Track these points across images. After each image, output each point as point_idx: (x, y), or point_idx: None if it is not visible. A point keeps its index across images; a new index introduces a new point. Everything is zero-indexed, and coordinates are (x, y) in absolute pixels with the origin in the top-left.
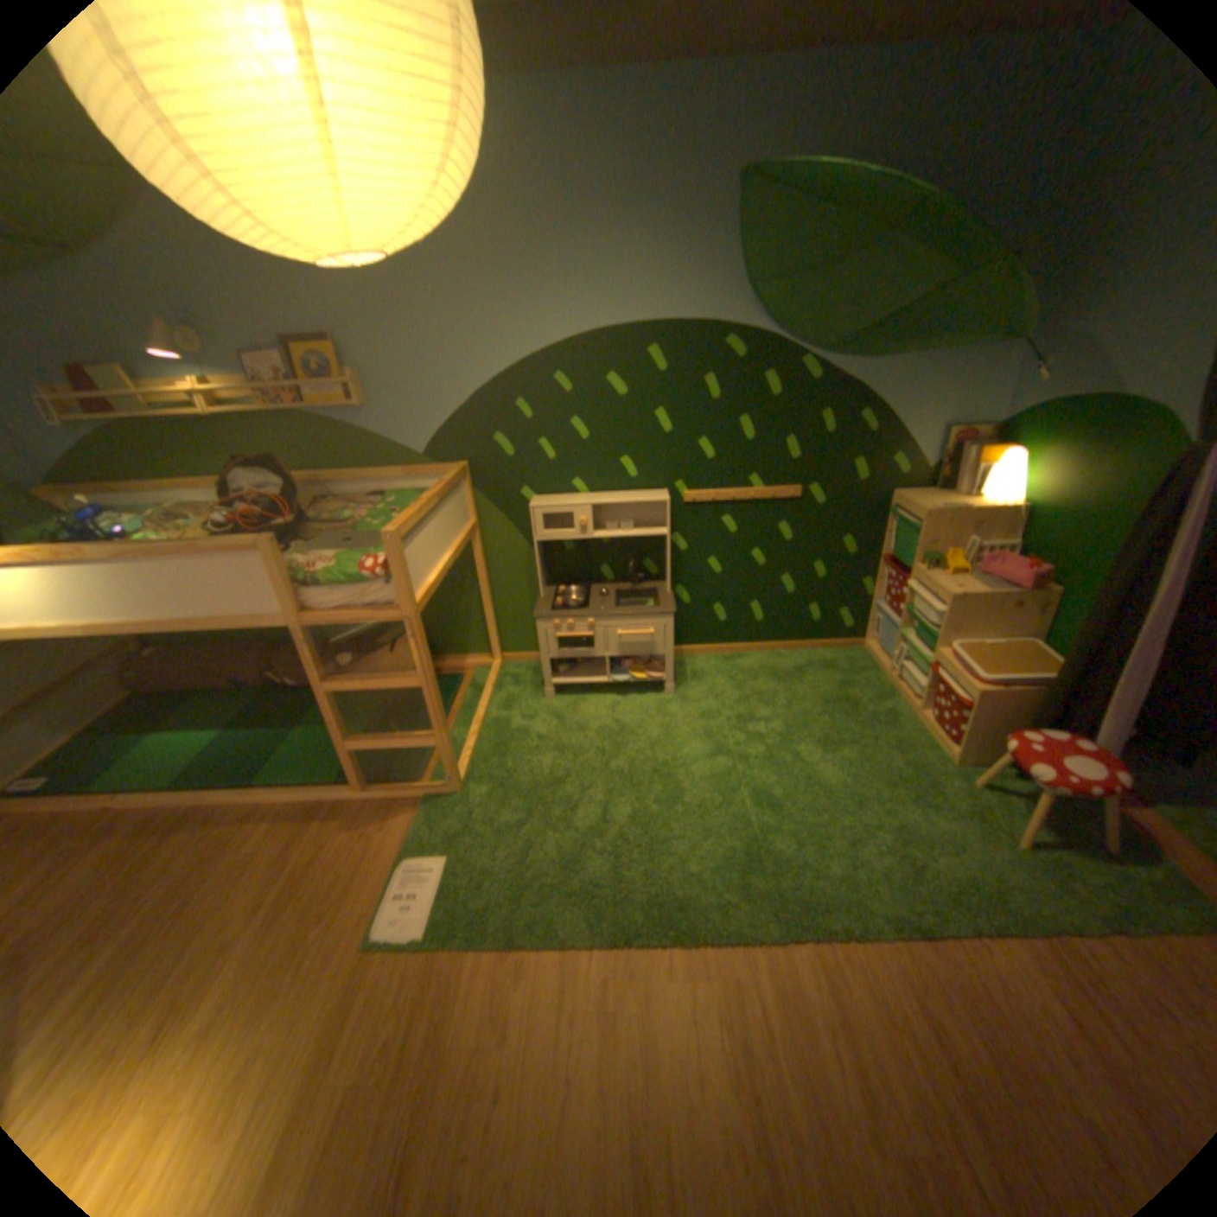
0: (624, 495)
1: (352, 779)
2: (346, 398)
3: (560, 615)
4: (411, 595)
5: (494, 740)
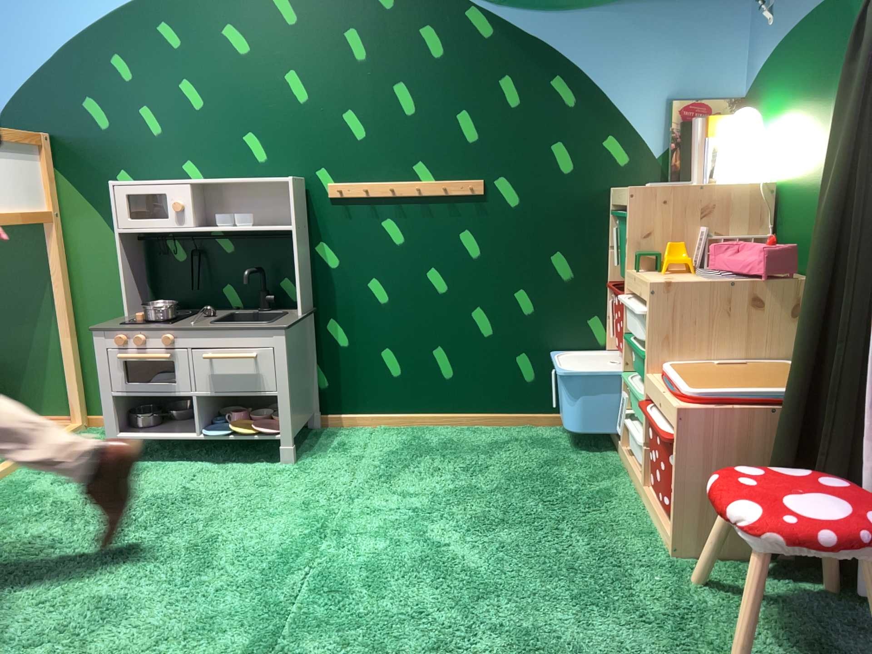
0: (246, 180)
1: None
2: None
3: (129, 326)
4: None
5: None
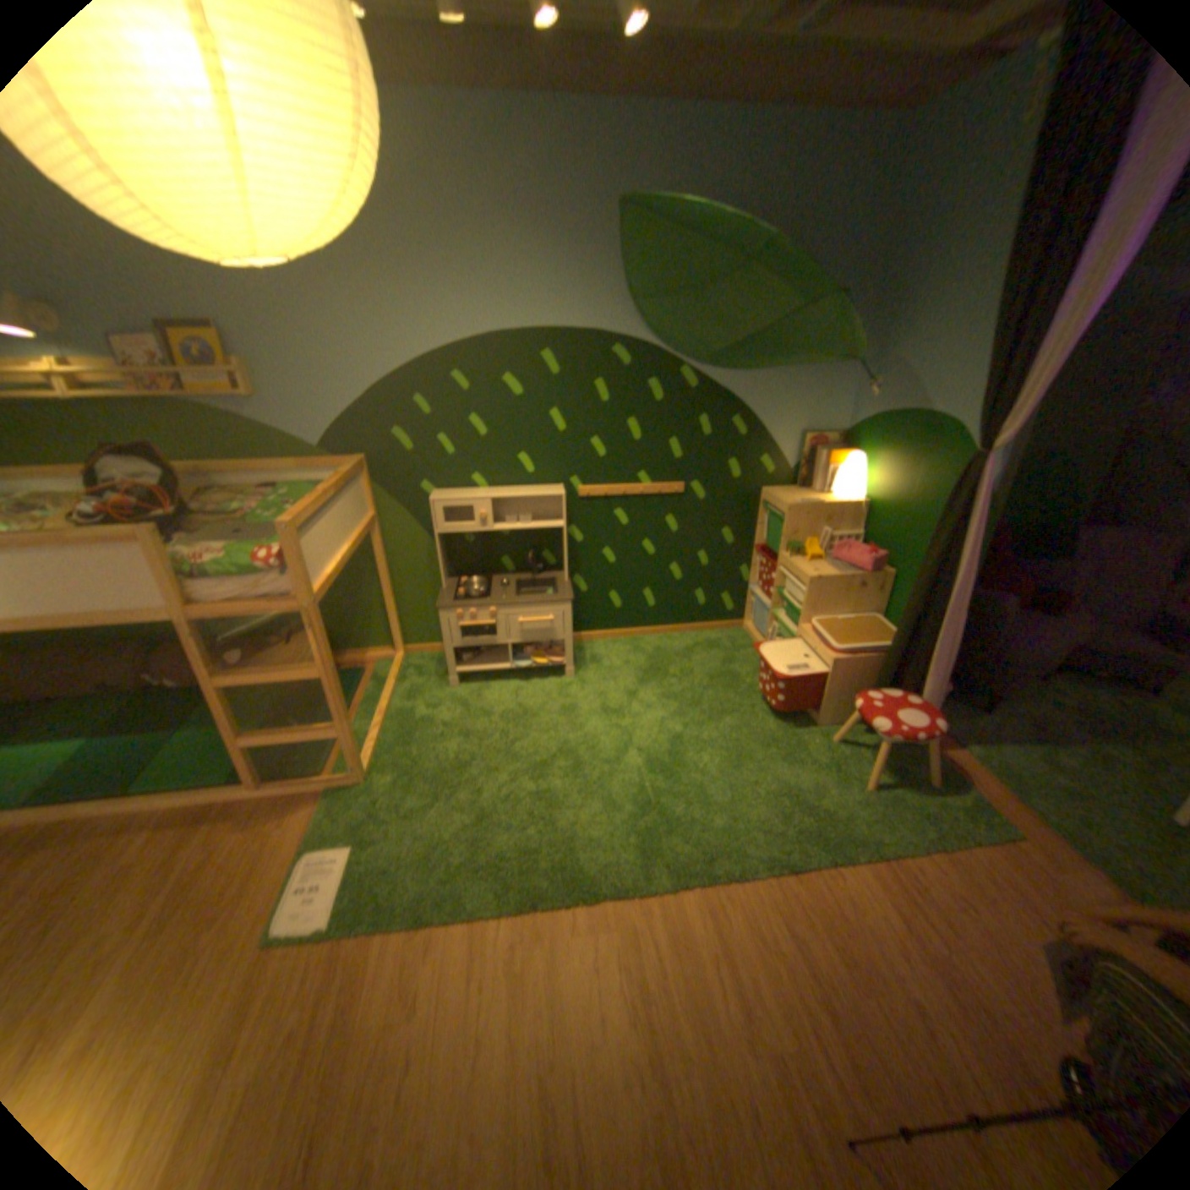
0: (522, 490)
1: (245, 779)
2: (232, 388)
3: (462, 605)
4: (308, 586)
5: (397, 731)
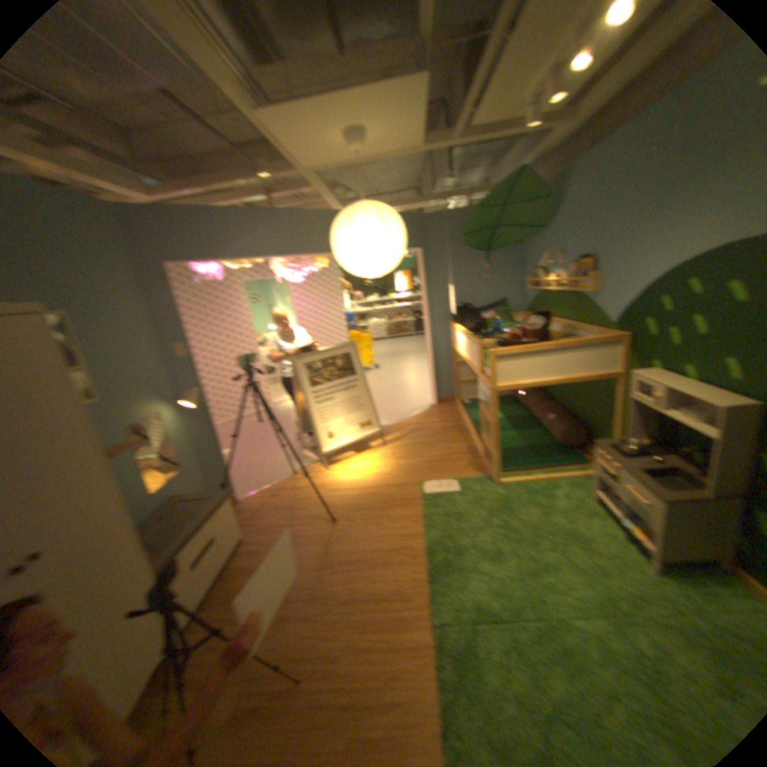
0: (712, 391)
1: (482, 450)
2: (593, 286)
3: (606, 450)
4: (493, 381)
5: (539, 488)
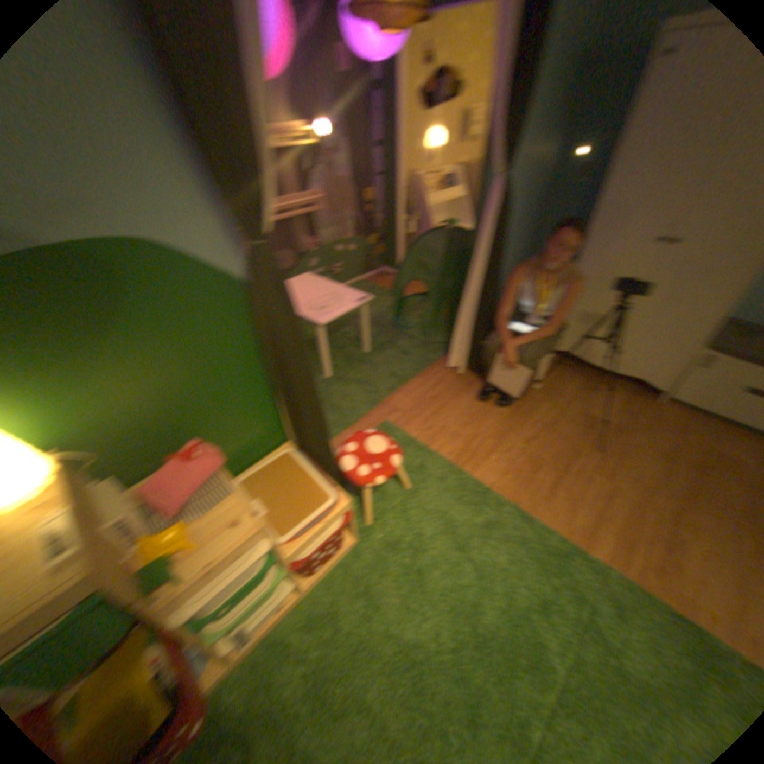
0: None
1: None
2: None
3: None
4: None
5: None
